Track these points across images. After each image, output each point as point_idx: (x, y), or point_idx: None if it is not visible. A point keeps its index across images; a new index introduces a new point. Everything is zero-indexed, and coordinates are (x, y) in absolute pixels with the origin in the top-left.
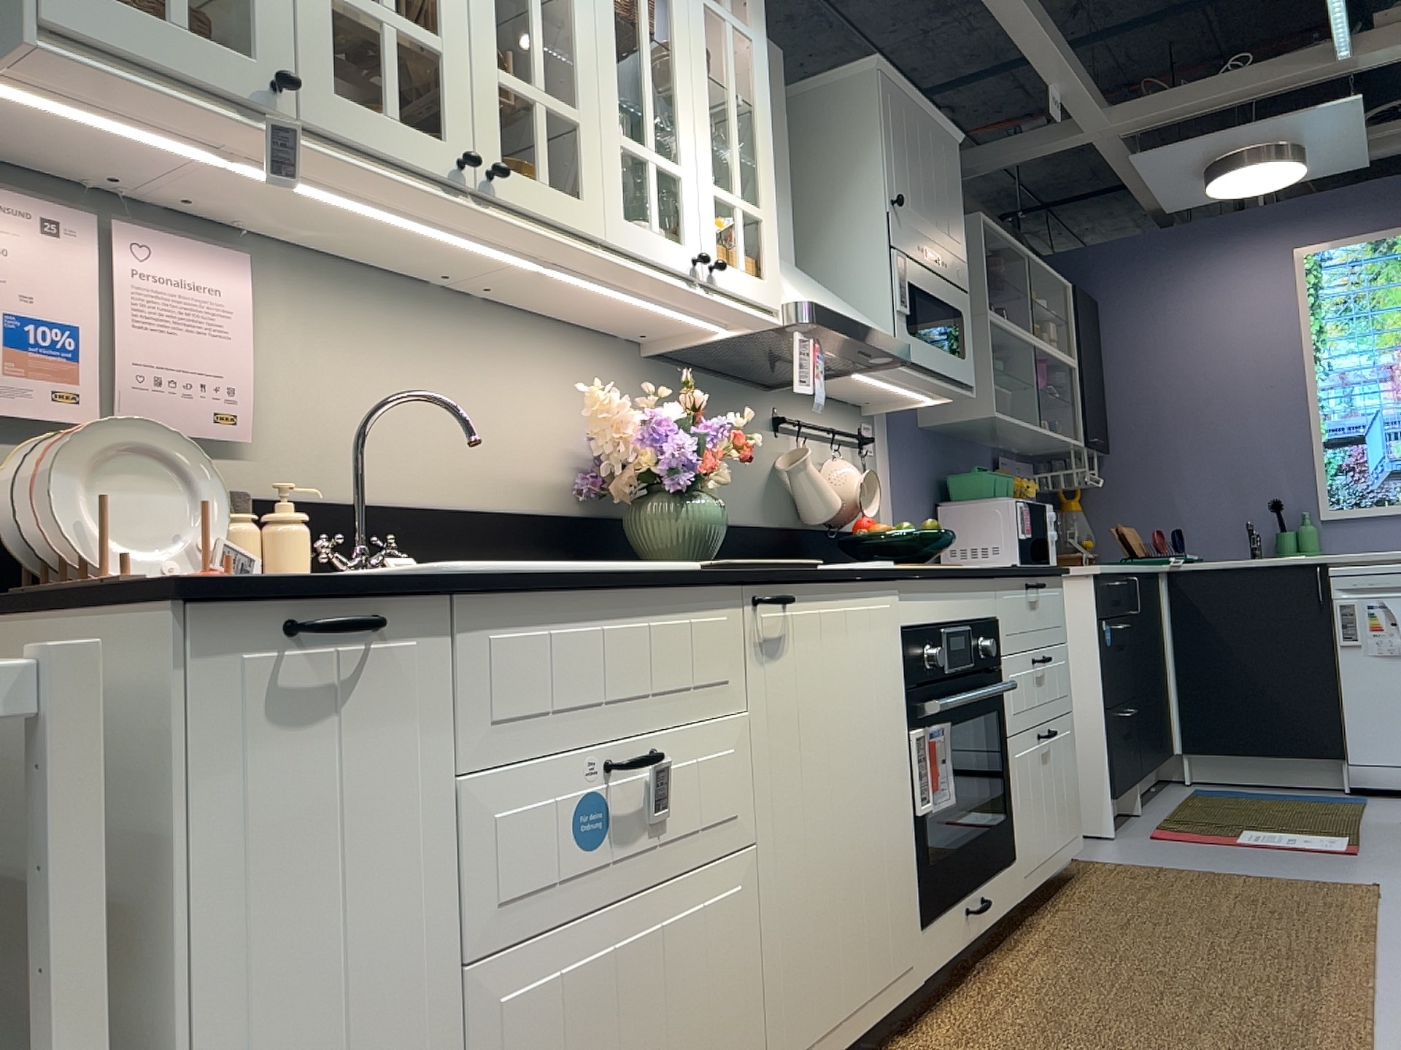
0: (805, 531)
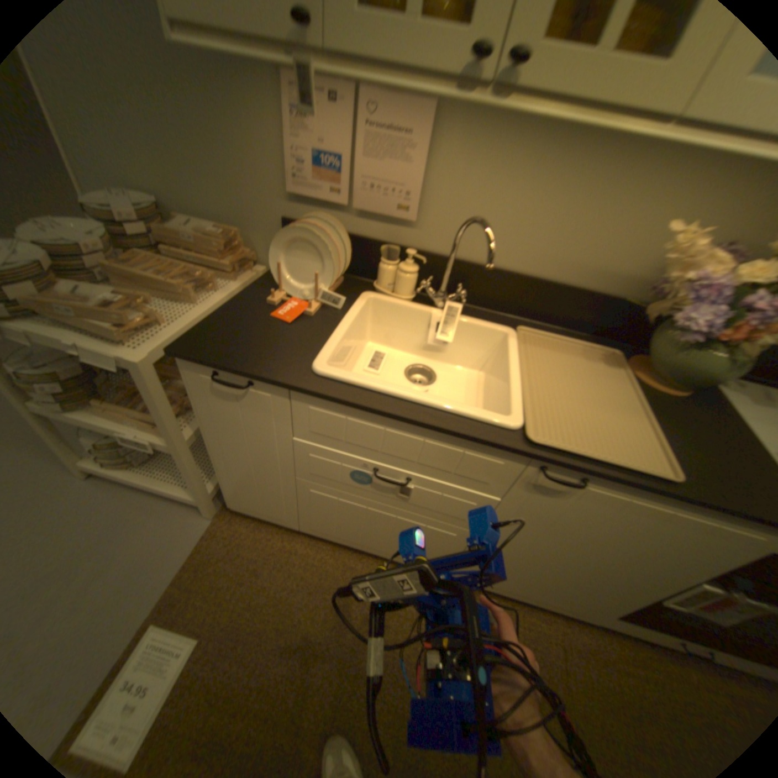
0: None
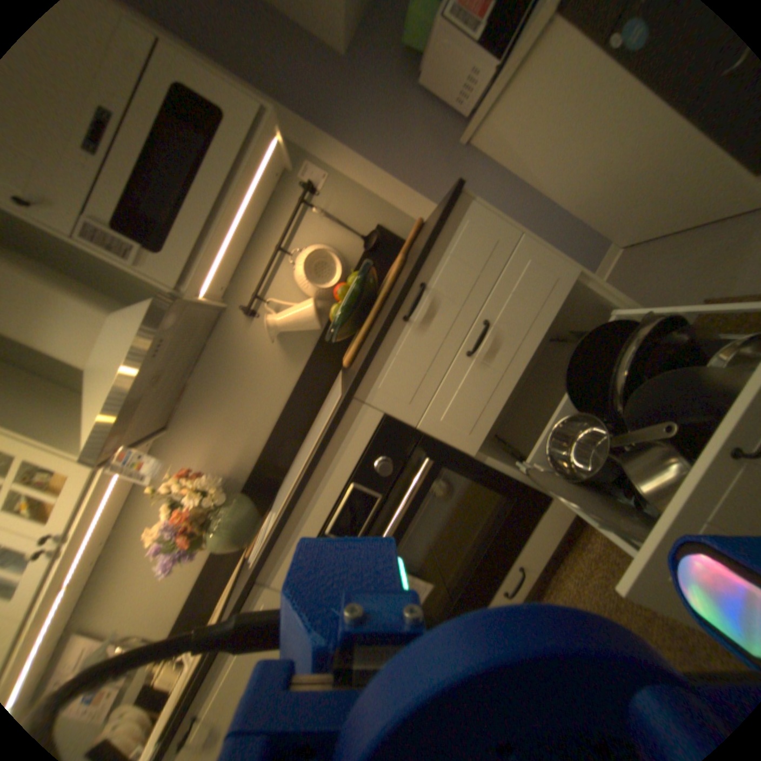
0: (326, 322)
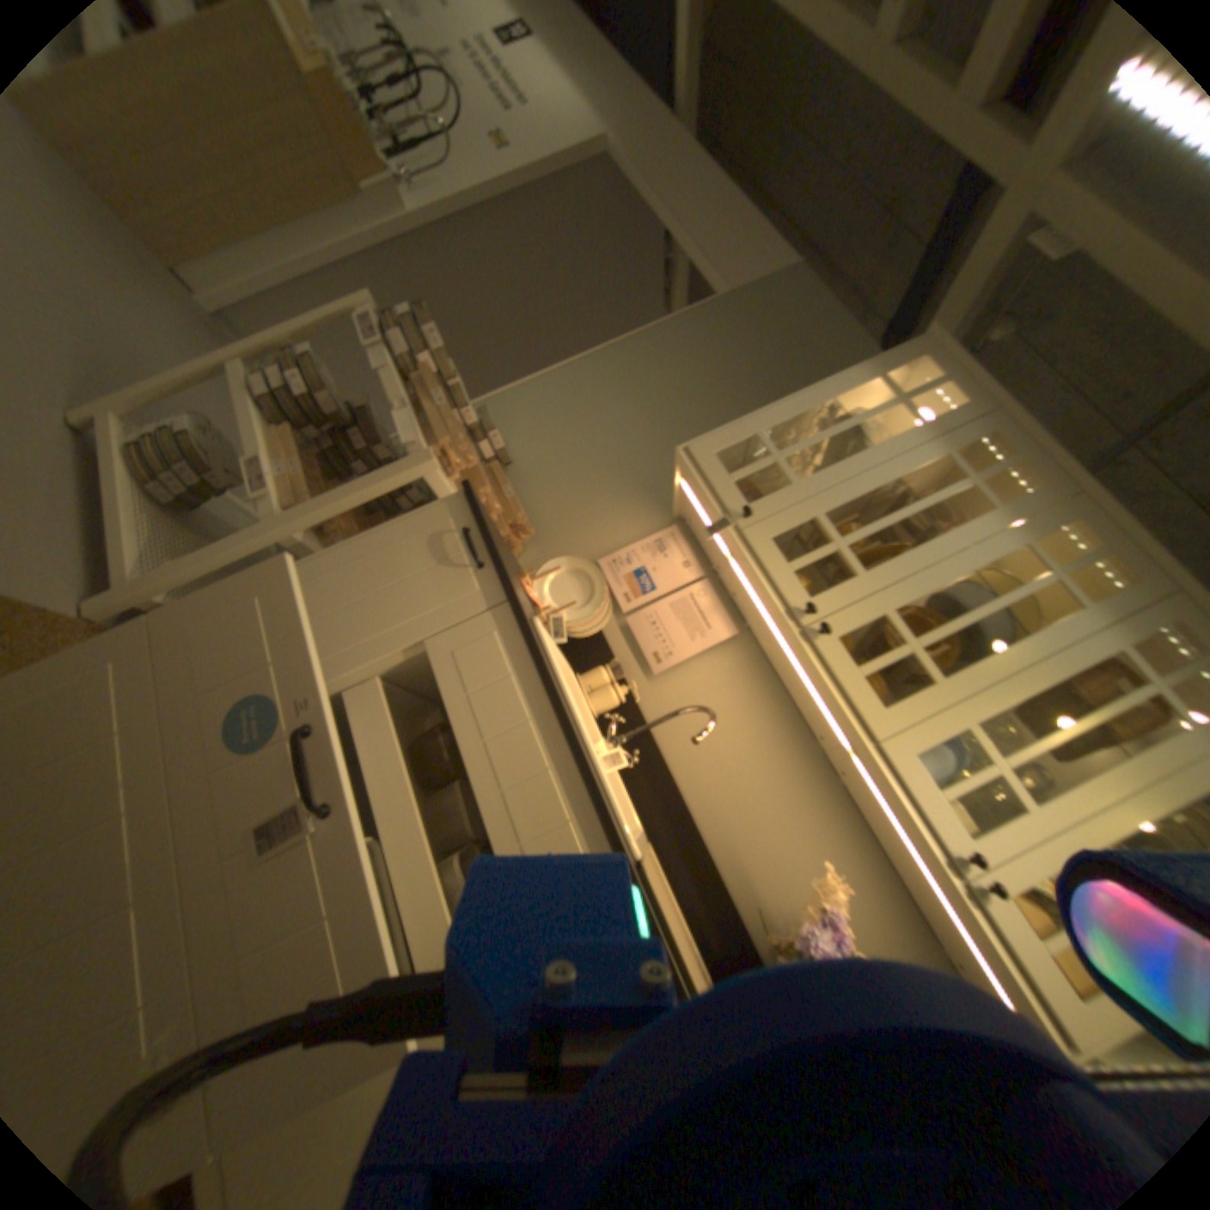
0: None
